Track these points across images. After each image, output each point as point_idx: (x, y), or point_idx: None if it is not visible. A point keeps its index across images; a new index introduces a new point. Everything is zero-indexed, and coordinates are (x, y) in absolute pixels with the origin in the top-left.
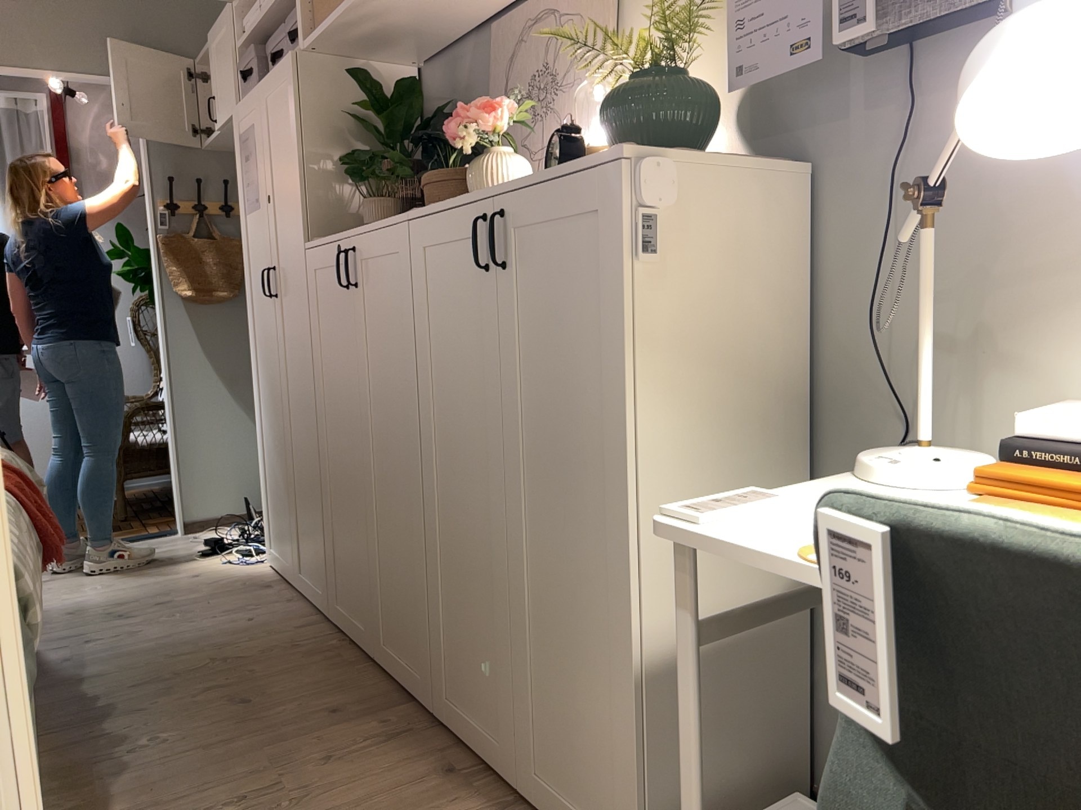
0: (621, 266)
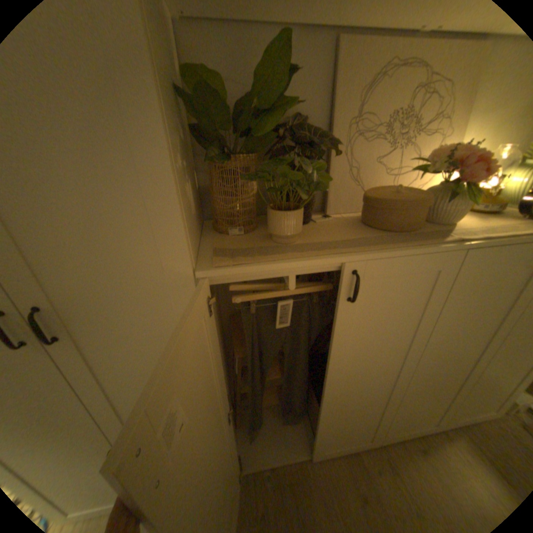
0: None
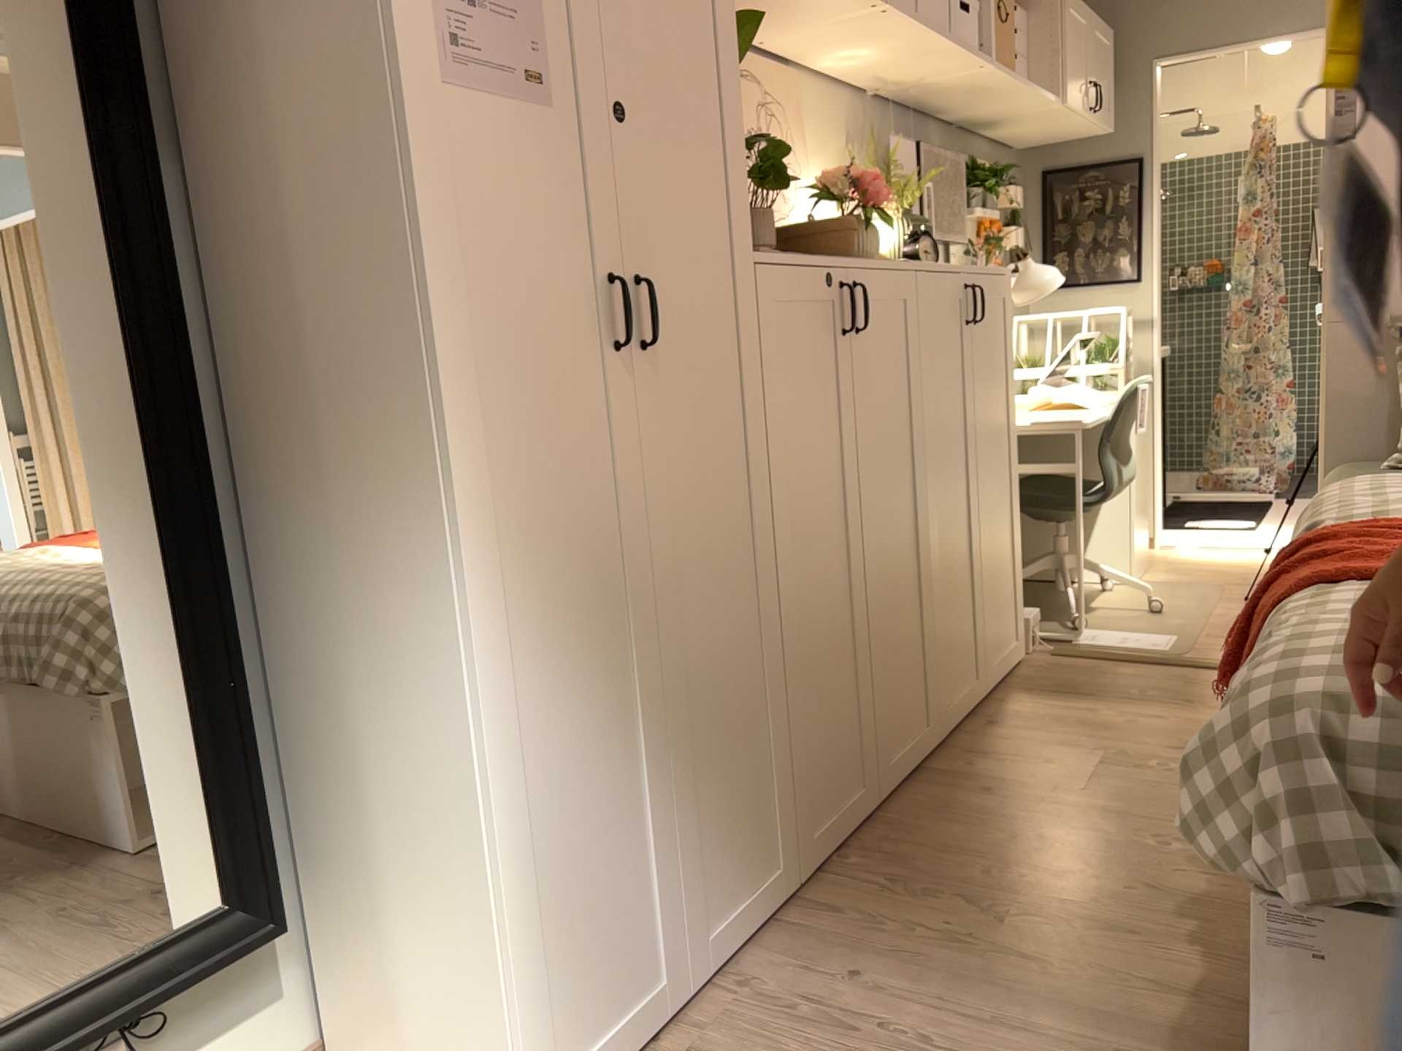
0: (1012, 326)
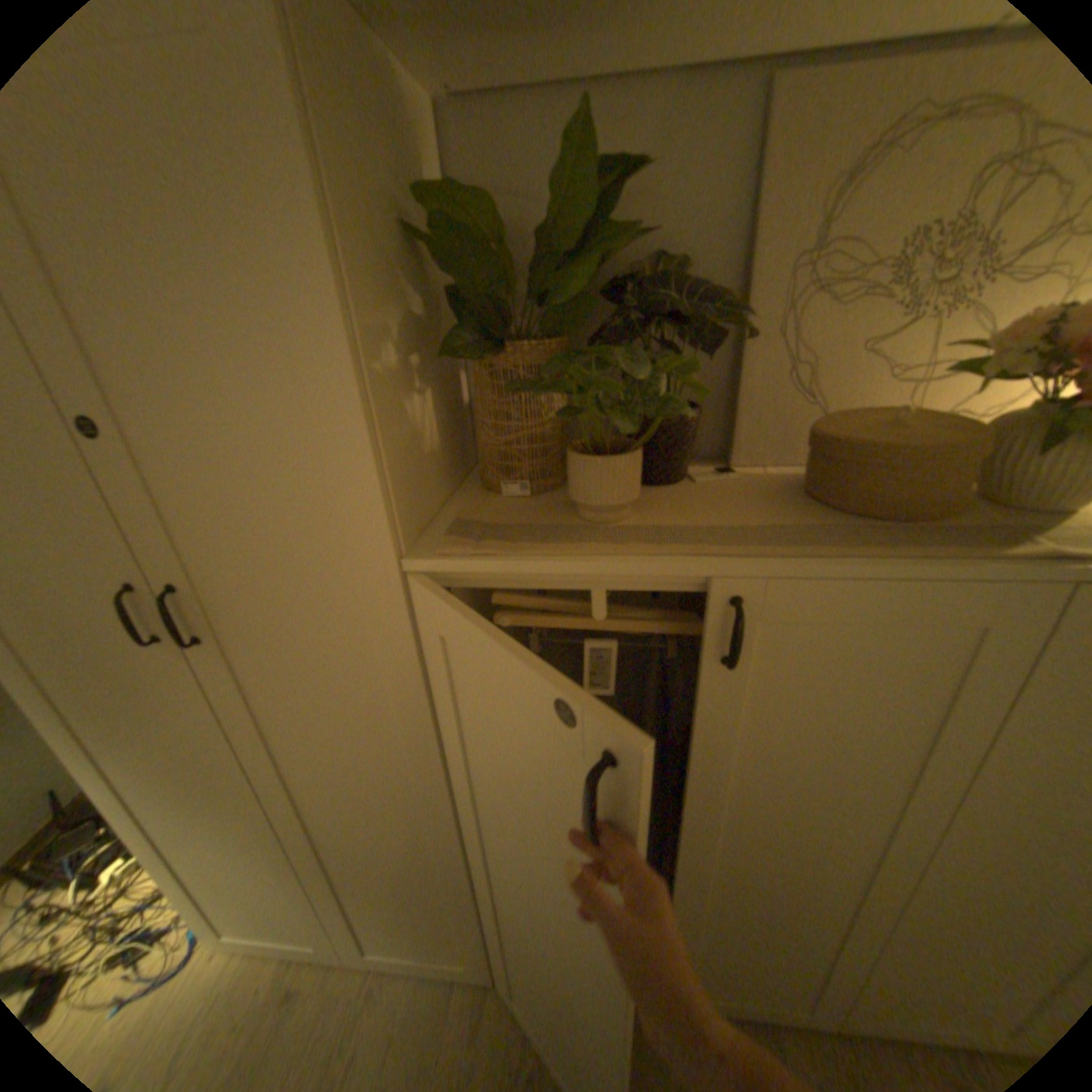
0: None
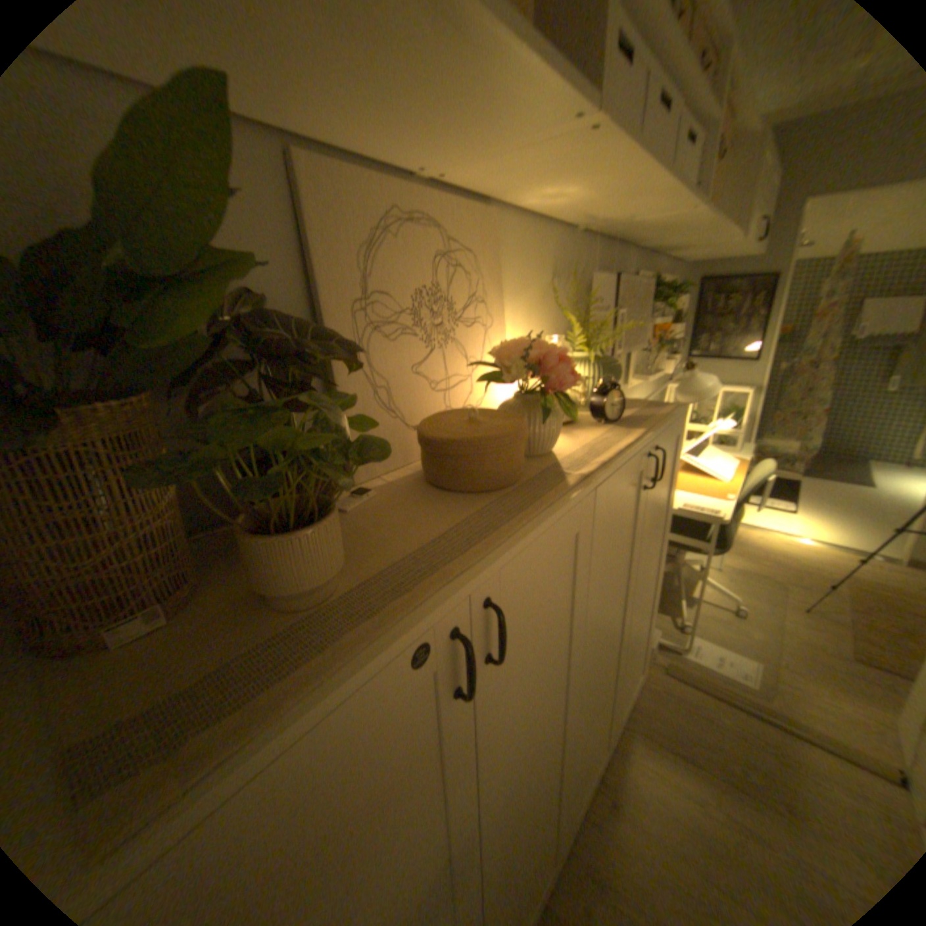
0: (680, 454)
